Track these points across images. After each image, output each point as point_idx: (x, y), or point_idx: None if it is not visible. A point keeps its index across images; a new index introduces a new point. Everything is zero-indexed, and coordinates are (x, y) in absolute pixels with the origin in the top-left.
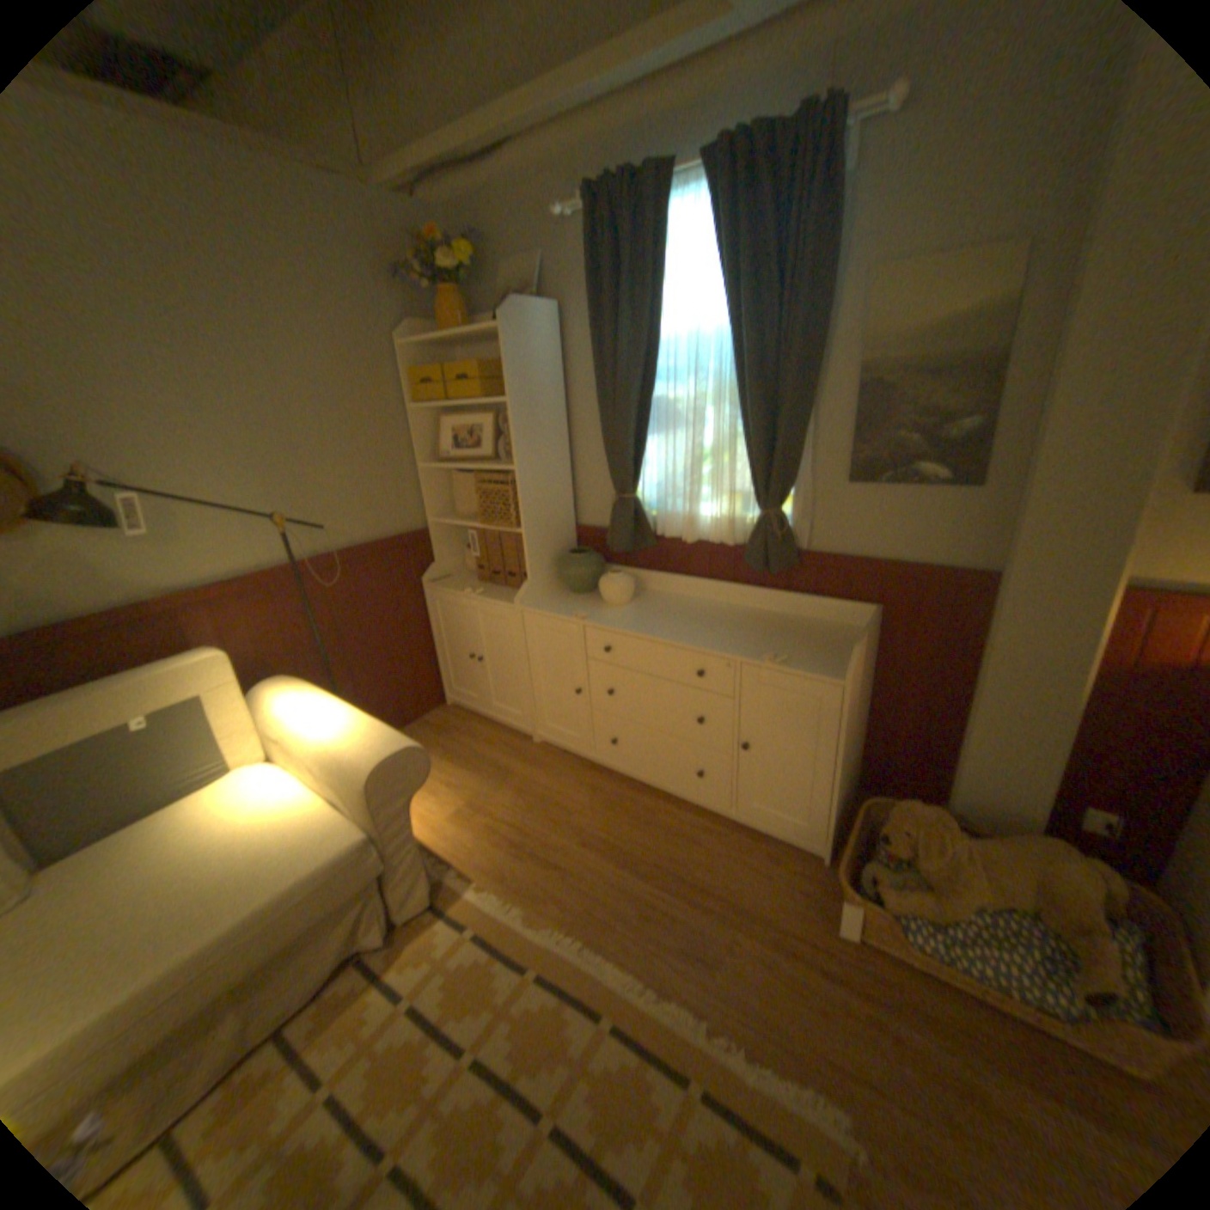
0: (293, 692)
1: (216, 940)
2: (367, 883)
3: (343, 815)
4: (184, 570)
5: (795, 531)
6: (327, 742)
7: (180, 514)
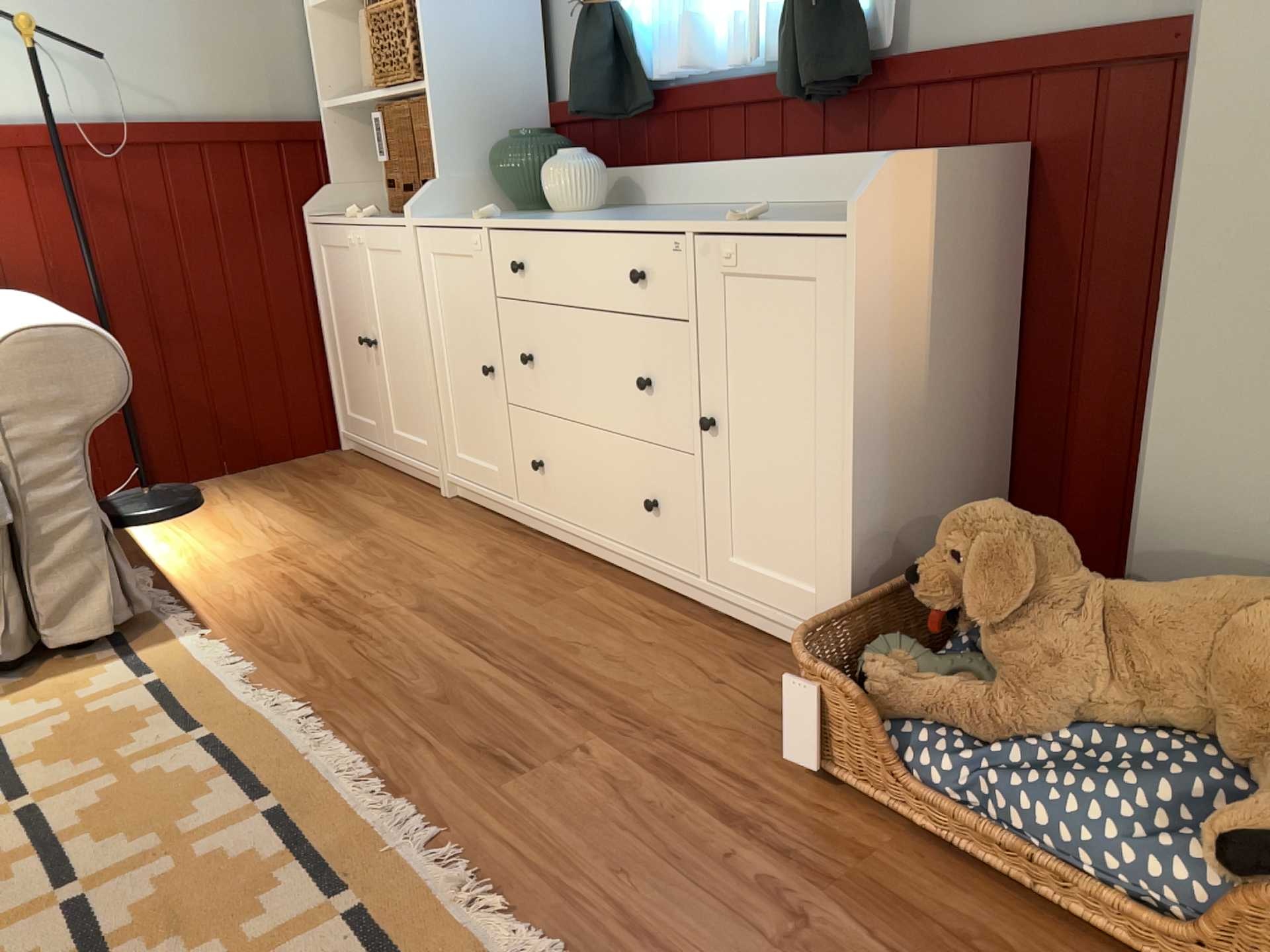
0: None
1: None
2: None
3: None
4: None
5: (872, 17)
6: None
7: None
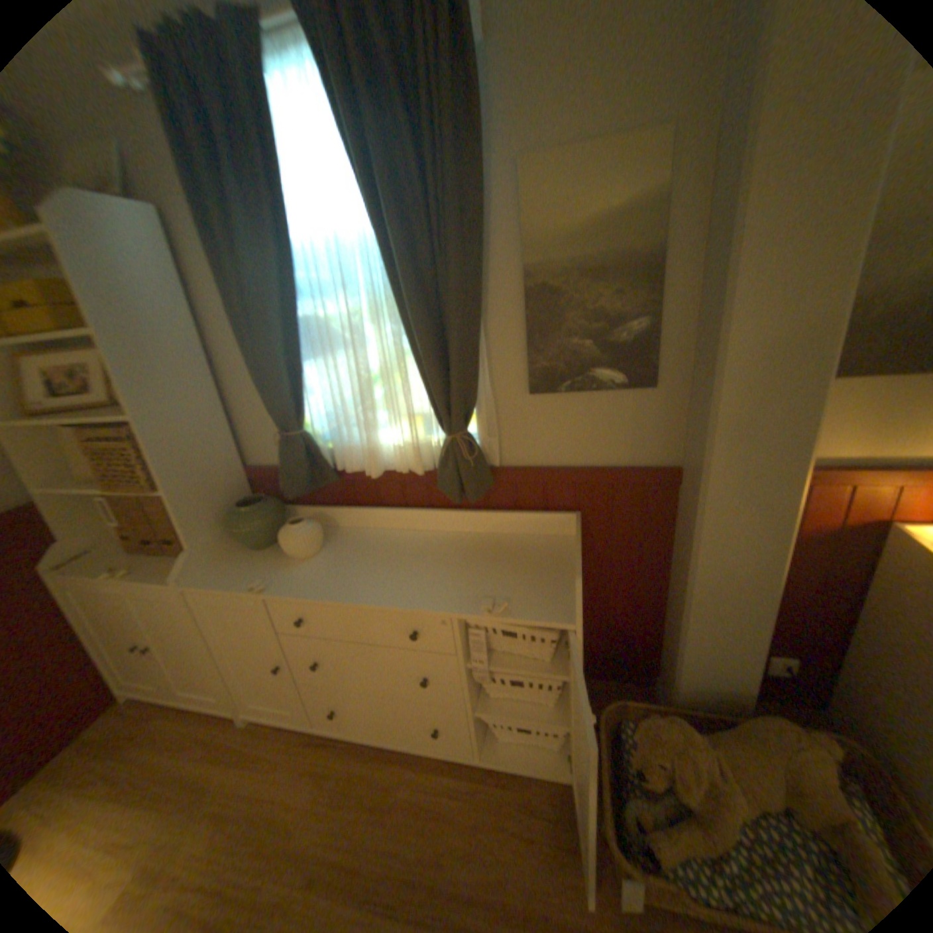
0: None
1: None
2: None
3: None
4: None
5: (484, 447)
6: None
7: None
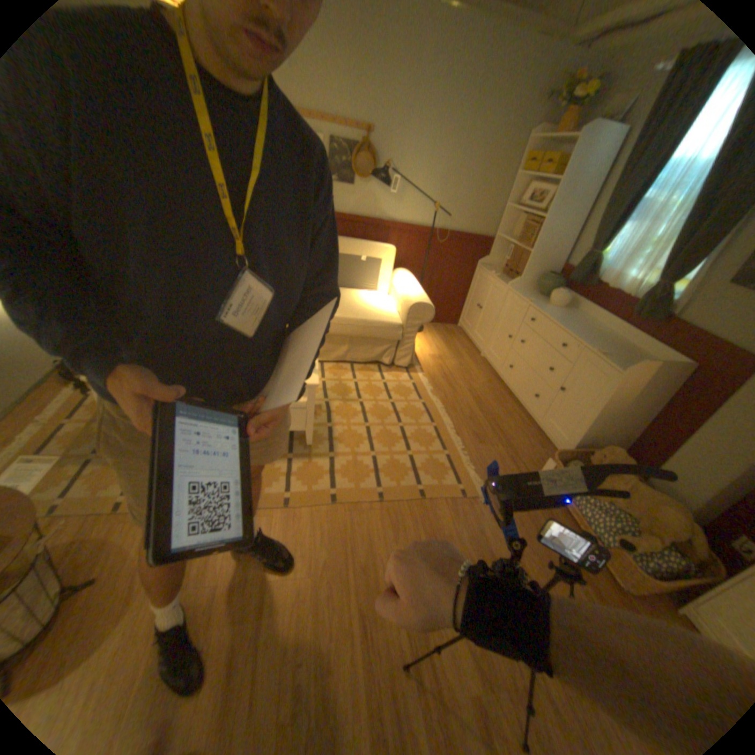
0: (407, 273)
1: (354, 320)
2: (394, 342)
3: (399, 317)
4: (398, 214)
5: (678, 303)
6: (407, 292)
7: (407, 192)
